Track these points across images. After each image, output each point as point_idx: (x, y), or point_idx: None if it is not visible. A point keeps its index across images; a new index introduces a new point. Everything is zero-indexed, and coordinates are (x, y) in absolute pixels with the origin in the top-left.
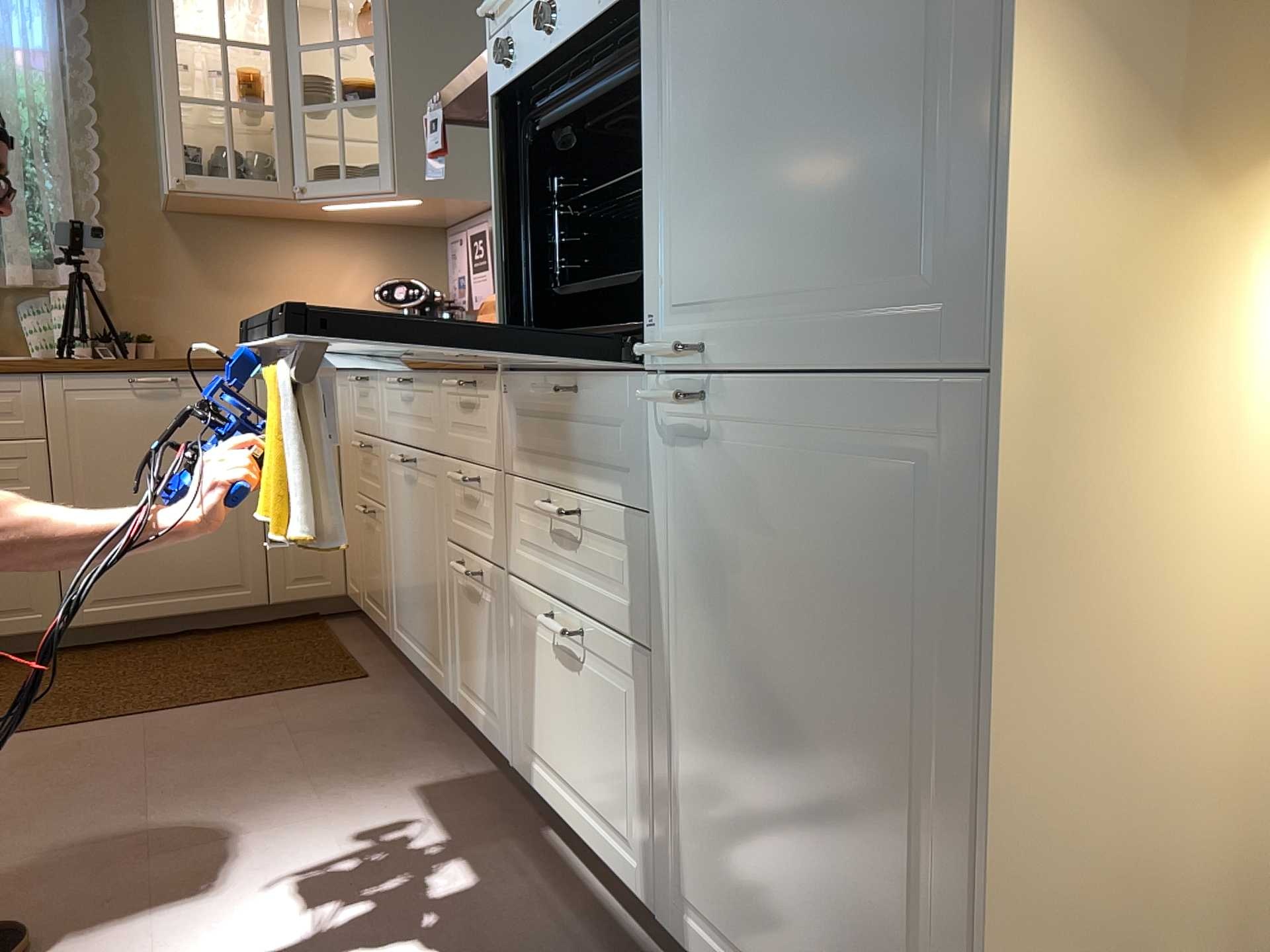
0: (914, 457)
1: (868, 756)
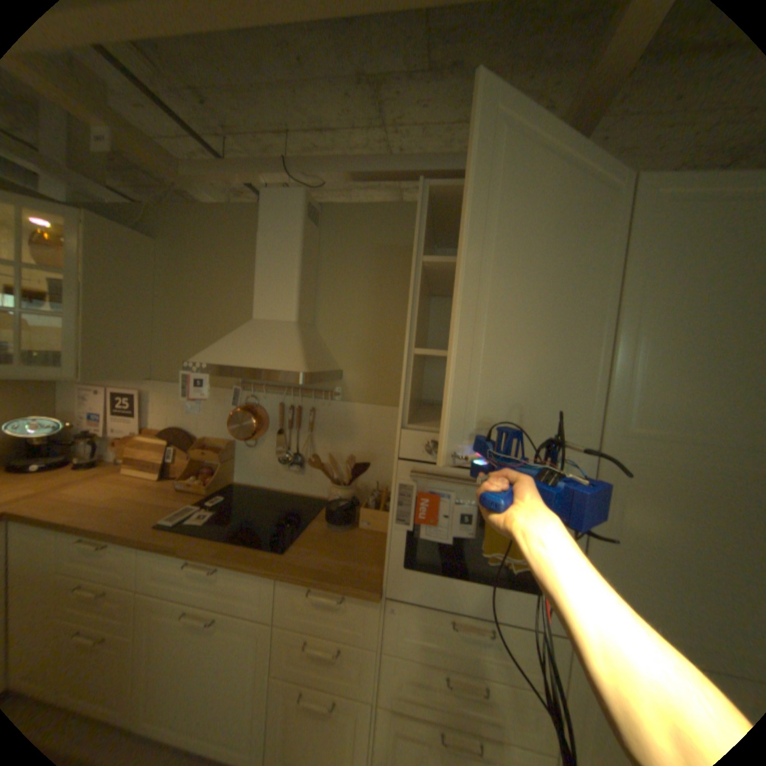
0: None
1: None
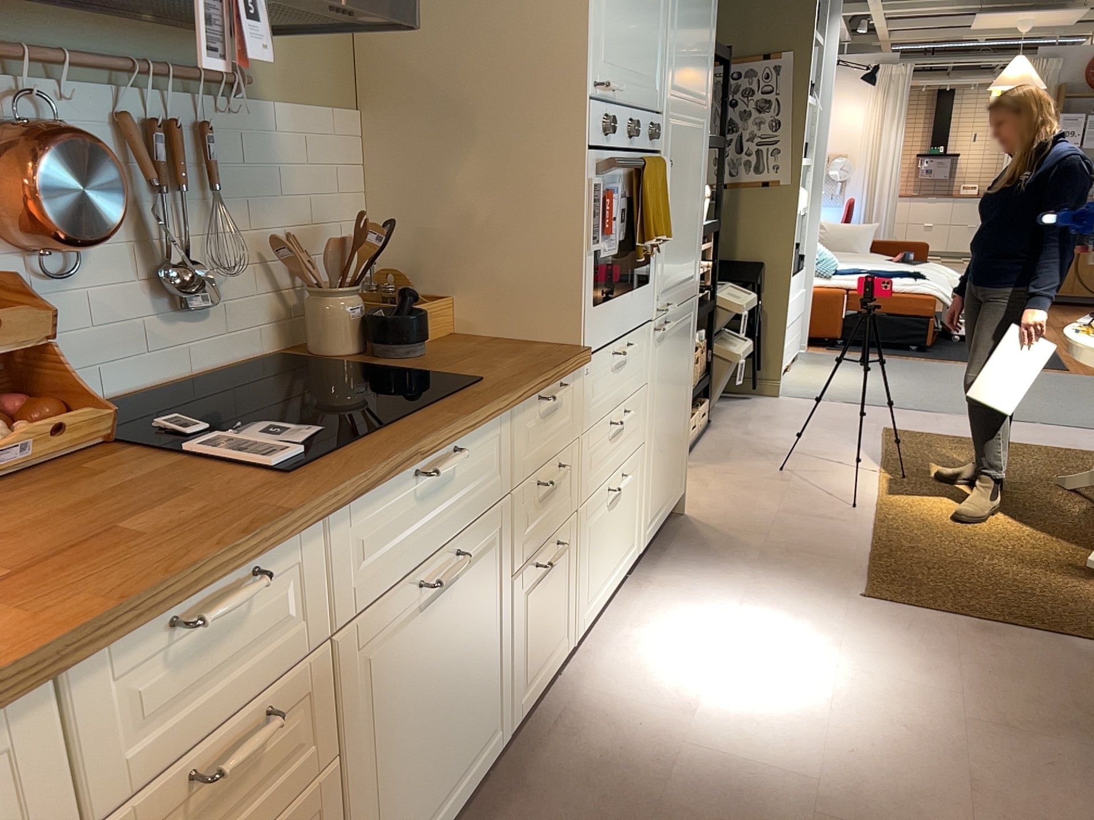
0: (688, 318)
1: (679, 400)
